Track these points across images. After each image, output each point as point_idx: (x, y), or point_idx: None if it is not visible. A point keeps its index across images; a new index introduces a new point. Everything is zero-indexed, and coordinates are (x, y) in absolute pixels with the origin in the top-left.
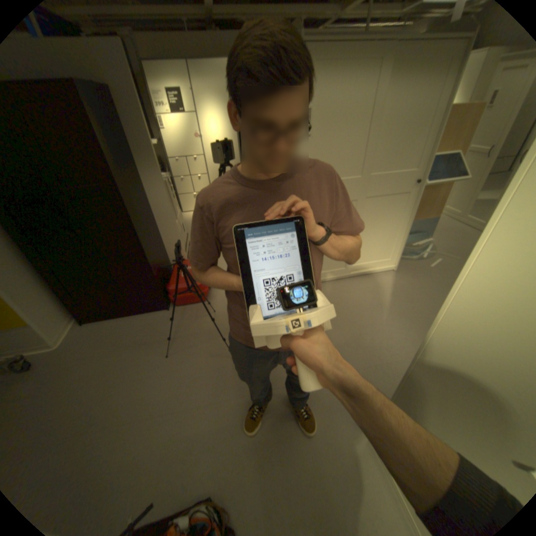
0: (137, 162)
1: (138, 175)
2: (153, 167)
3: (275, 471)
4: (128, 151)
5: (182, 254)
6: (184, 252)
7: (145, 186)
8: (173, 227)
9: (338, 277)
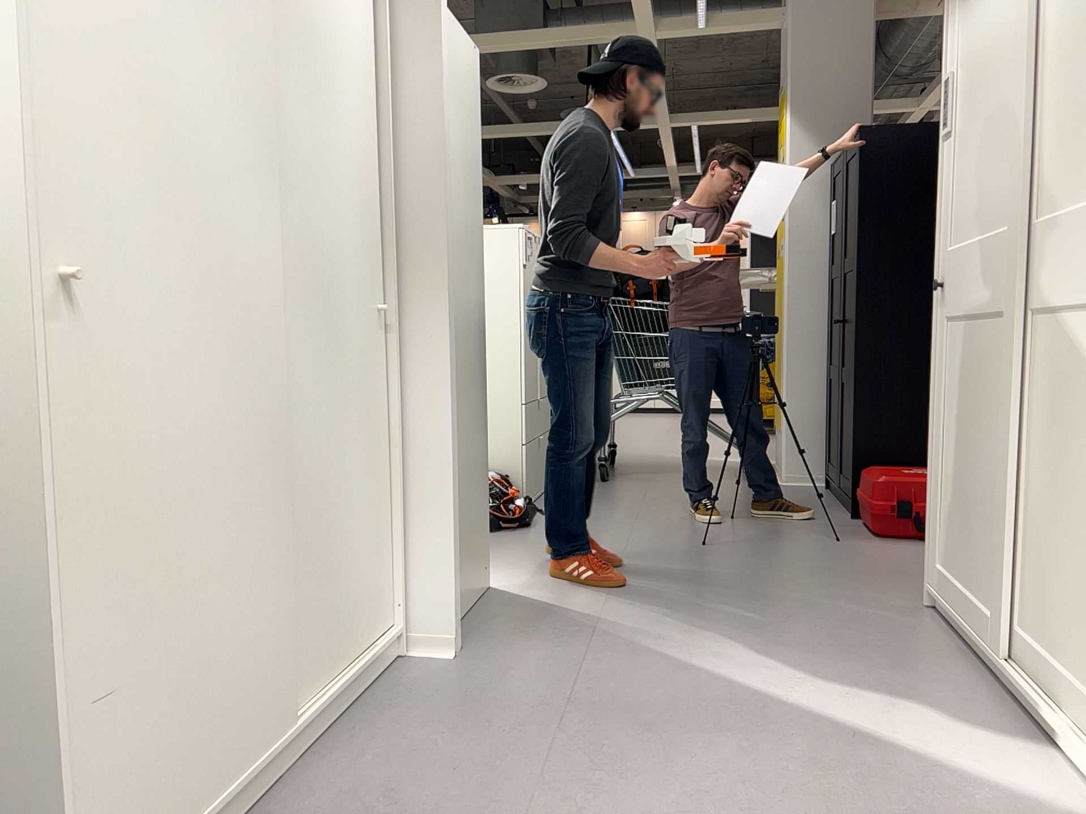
0: None
1: None
2: None
3: (521, 547)
4: None
5: None
6: None
7: None
8: None
9: (973, 639)
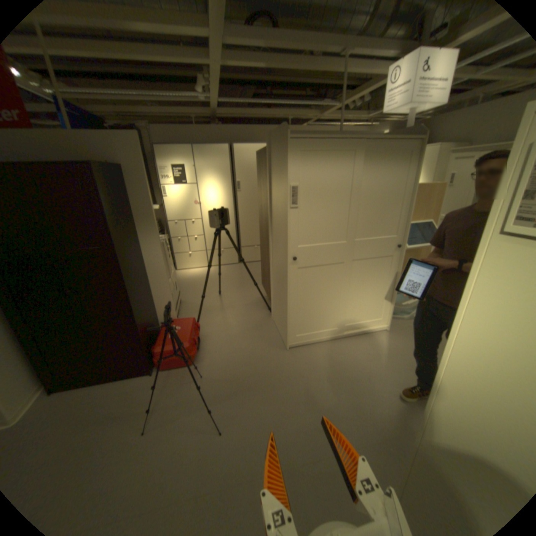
0: (137, 226)
1: (137, 238)
2: (152, 231)
3: None
4: (130, 217)
5: (172, 313)
6: (174, 311)
7: (142, 247)
8: (165, 286)
9: (331, 337)
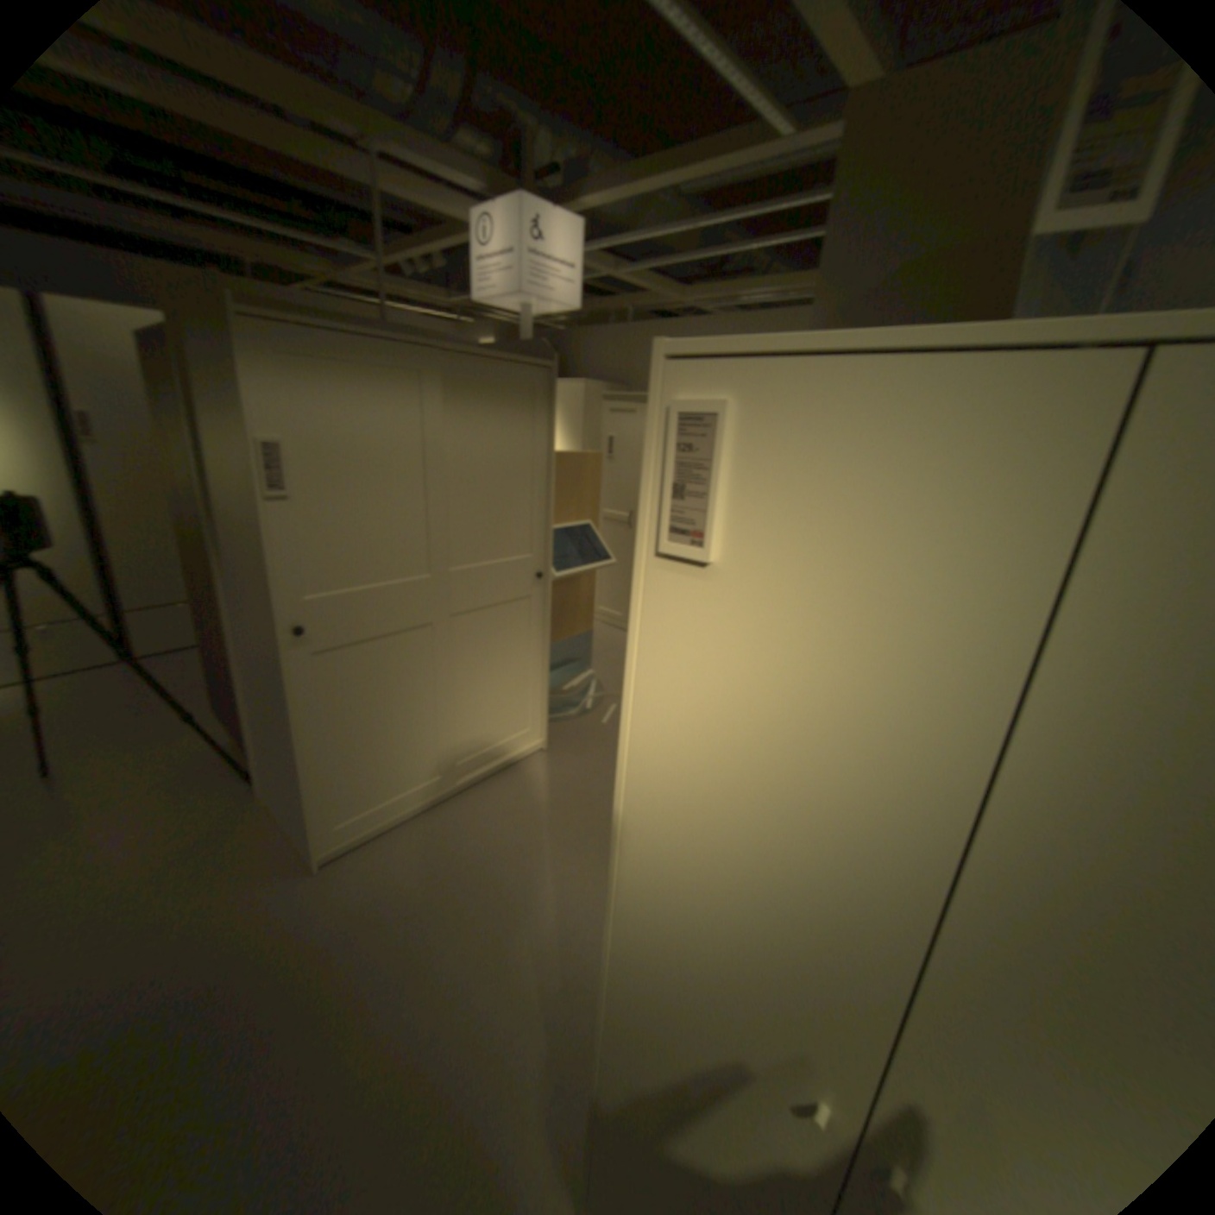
0: None
1: None
2: None
3: None
4: None
5: None
6: None
7: None
8: None
9: (427, 802)
